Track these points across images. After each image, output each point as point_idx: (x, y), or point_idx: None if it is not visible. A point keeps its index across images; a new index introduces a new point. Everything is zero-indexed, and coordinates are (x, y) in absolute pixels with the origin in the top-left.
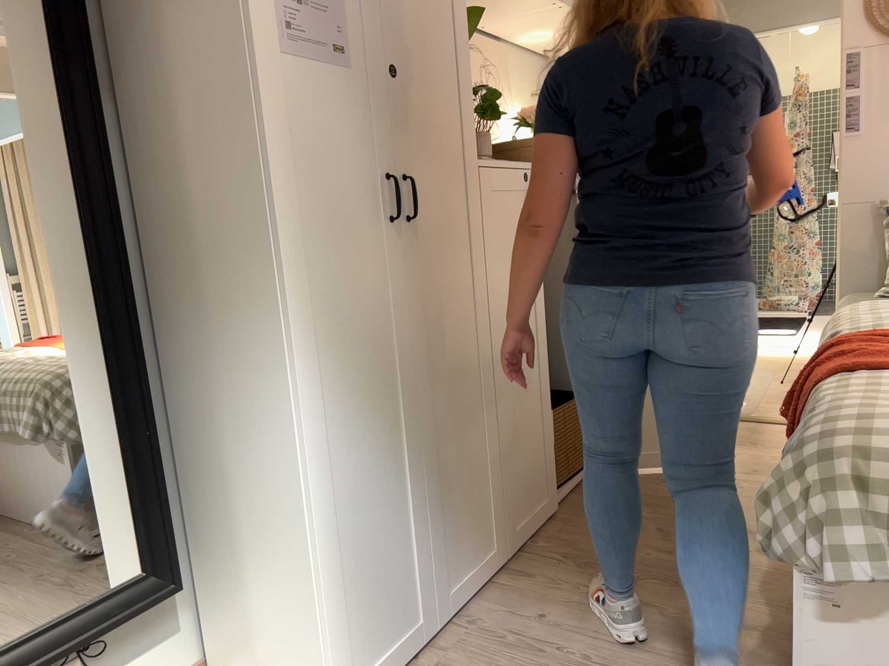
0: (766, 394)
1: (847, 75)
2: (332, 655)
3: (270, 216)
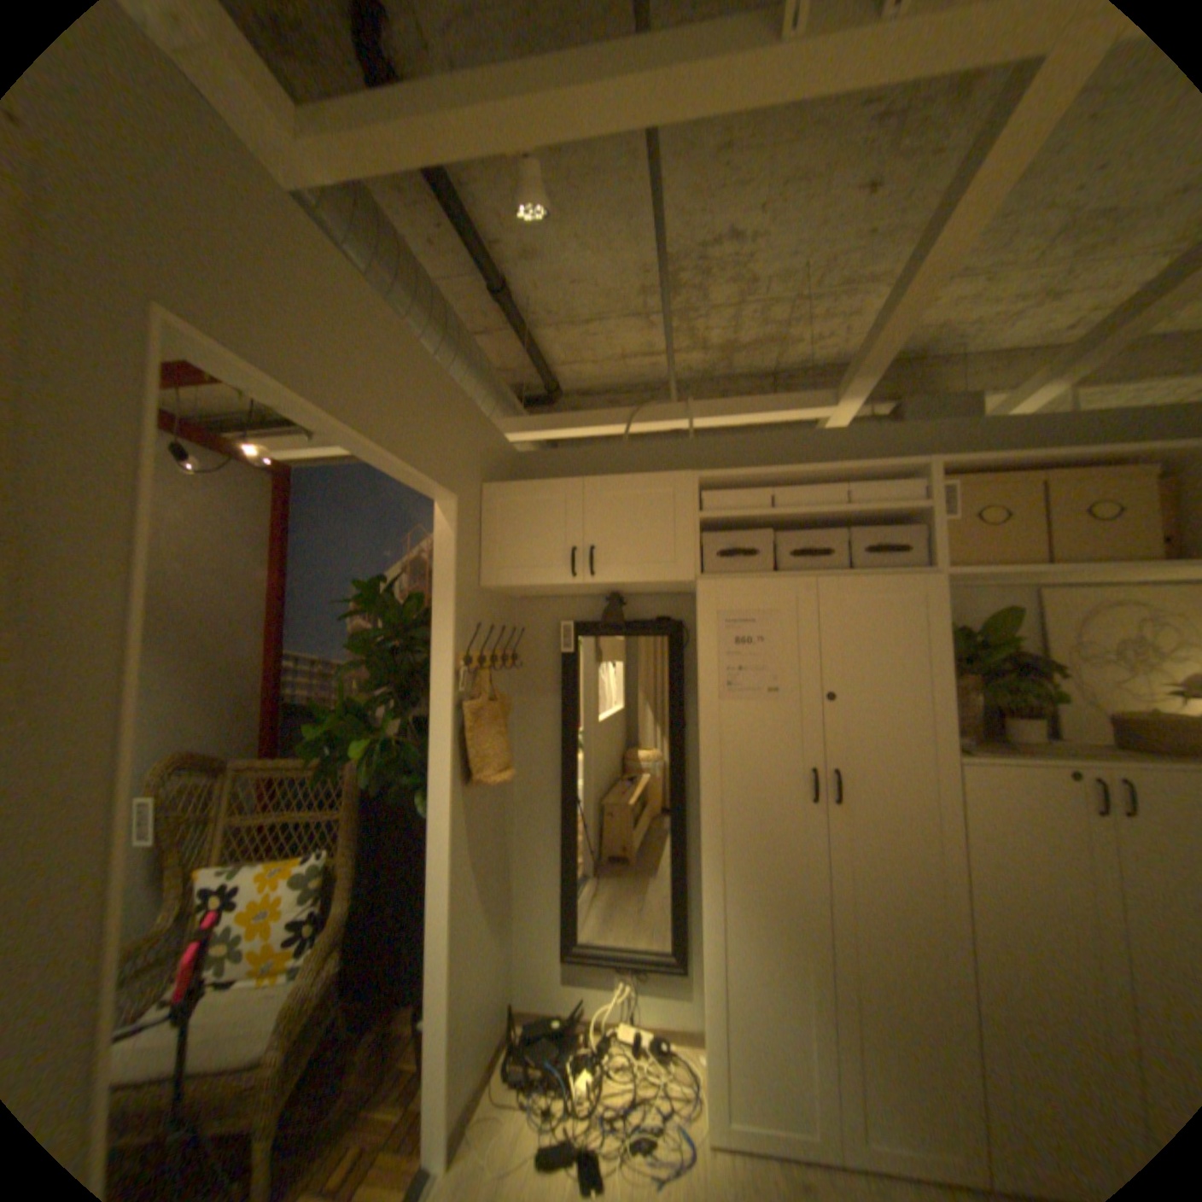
0: None
1: None
2: (715, 1085)
3: (701, 792)
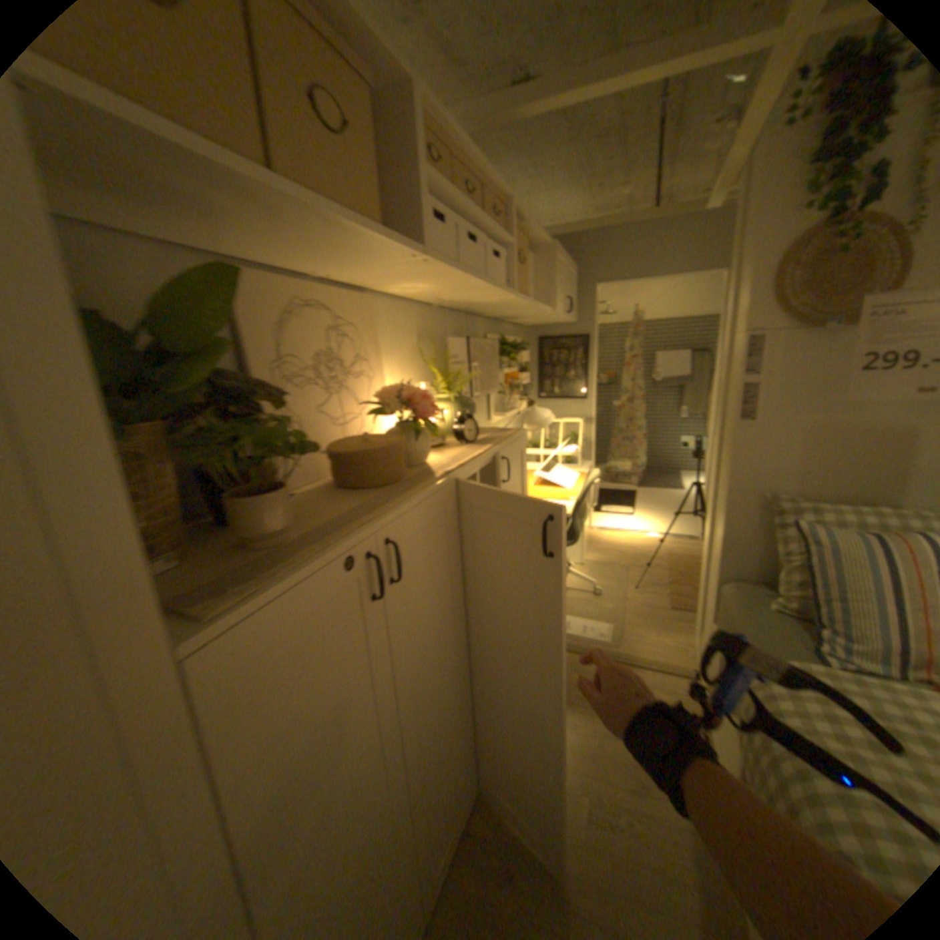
0: (626, 608)
1: (748, 359)
2: None
3: None
